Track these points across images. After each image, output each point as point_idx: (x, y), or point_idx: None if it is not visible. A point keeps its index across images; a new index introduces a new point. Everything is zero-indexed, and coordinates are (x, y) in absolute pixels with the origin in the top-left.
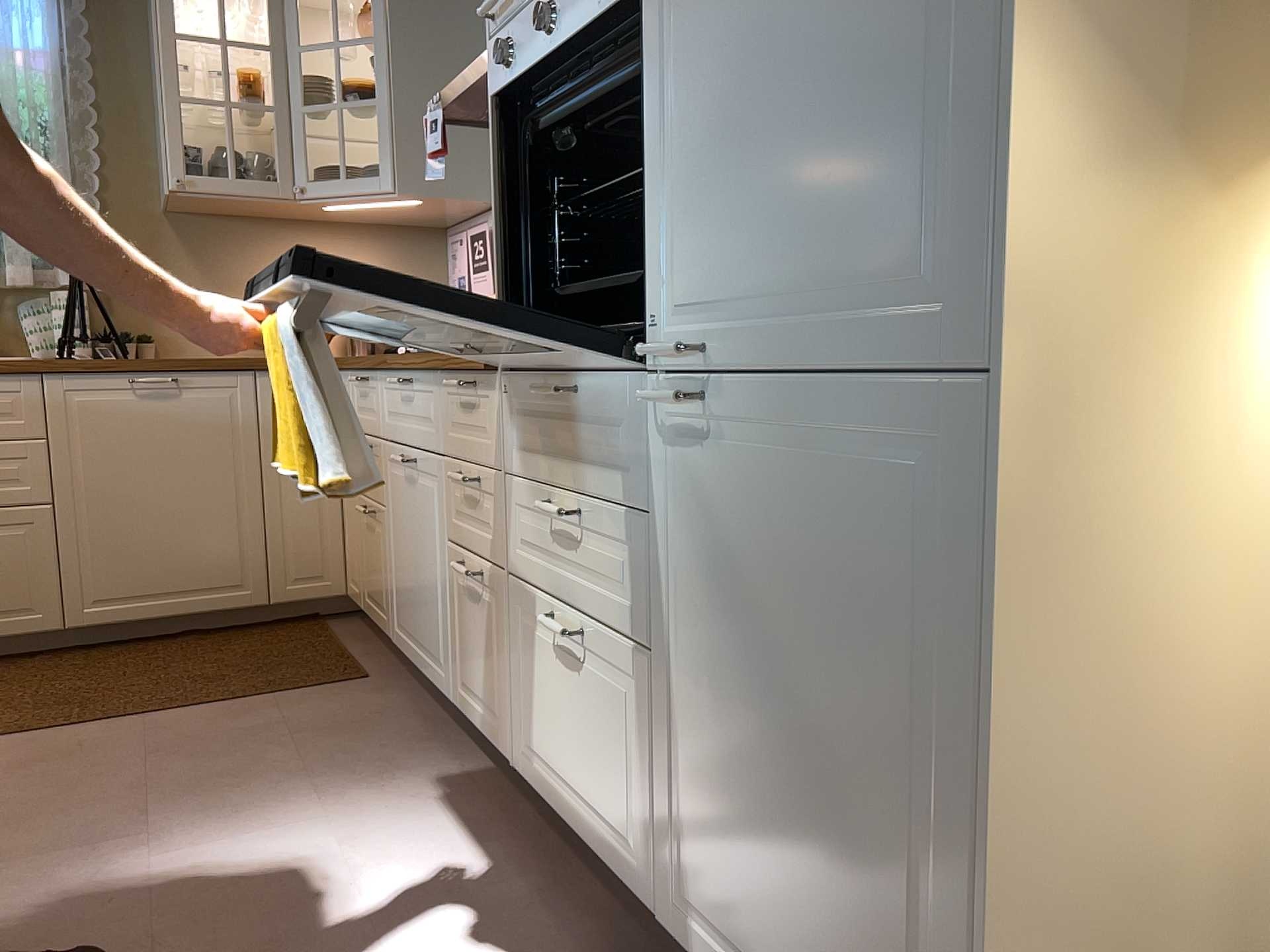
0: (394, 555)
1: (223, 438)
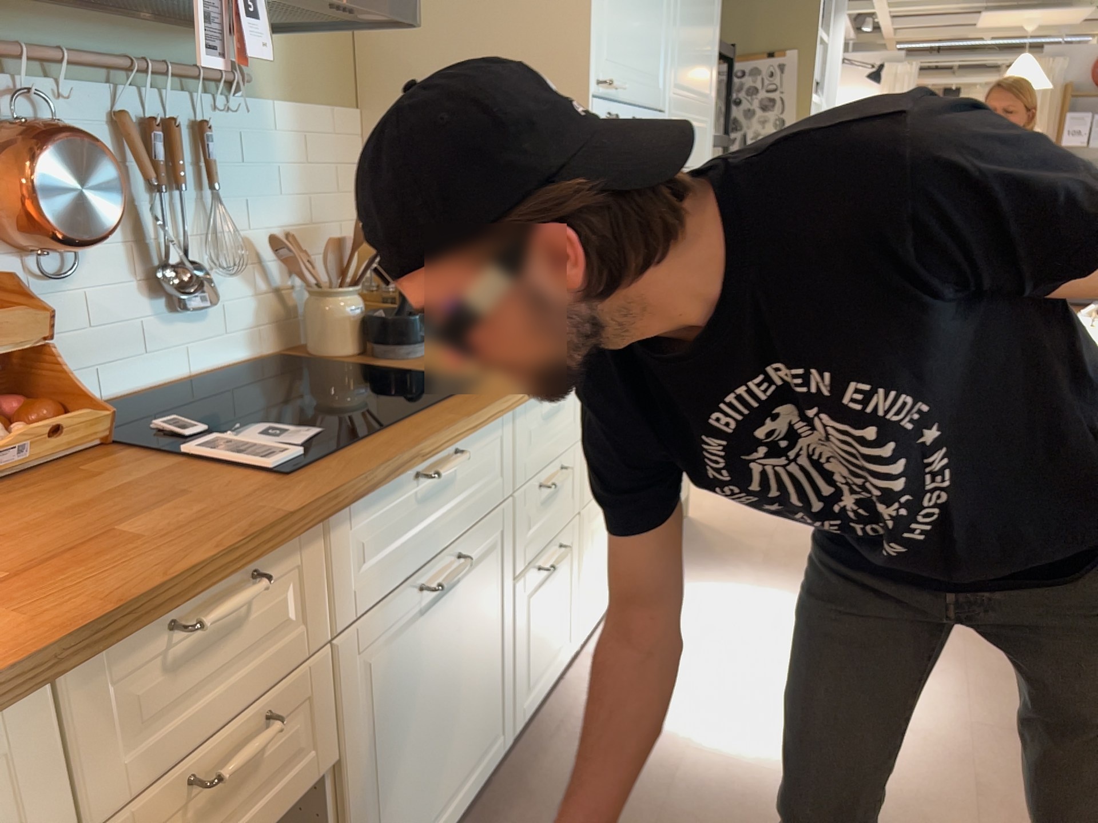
0: (374, 791)
1: None
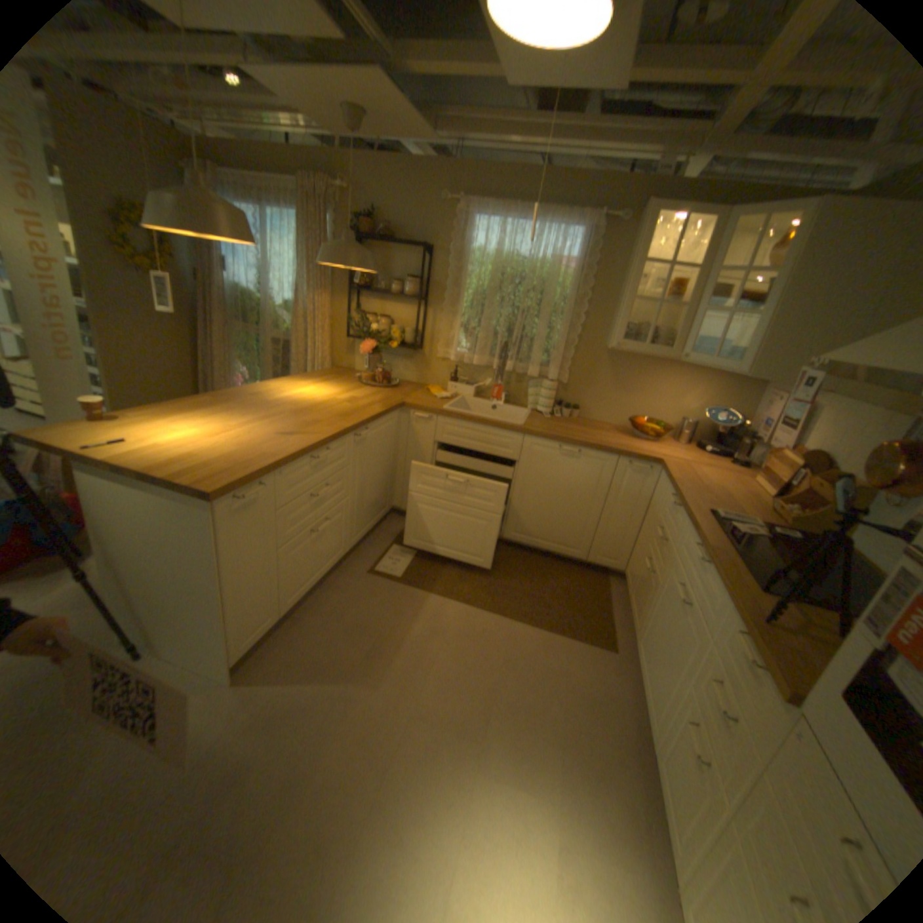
0: (656, 615)
1: (592, 483)
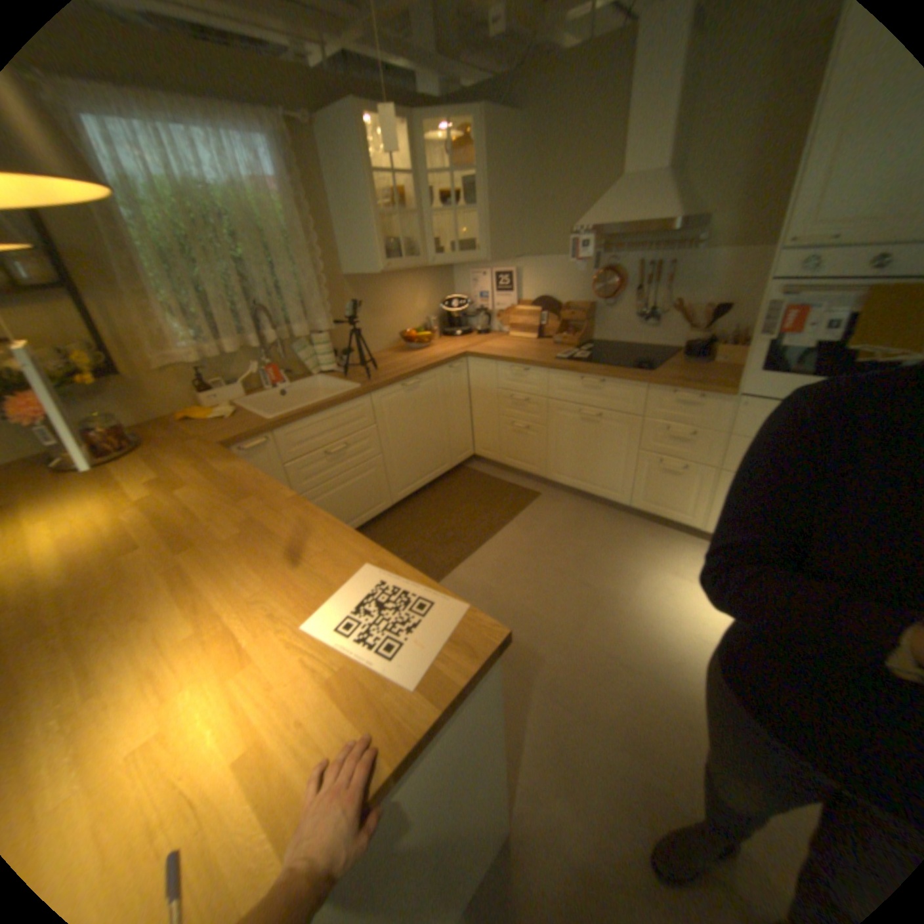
0: (556, 447)
1: (433, 402)
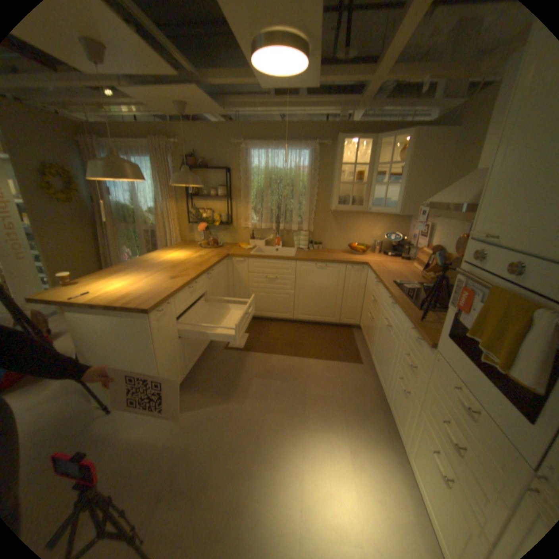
0: (377, 339)
1: (335, 281)
